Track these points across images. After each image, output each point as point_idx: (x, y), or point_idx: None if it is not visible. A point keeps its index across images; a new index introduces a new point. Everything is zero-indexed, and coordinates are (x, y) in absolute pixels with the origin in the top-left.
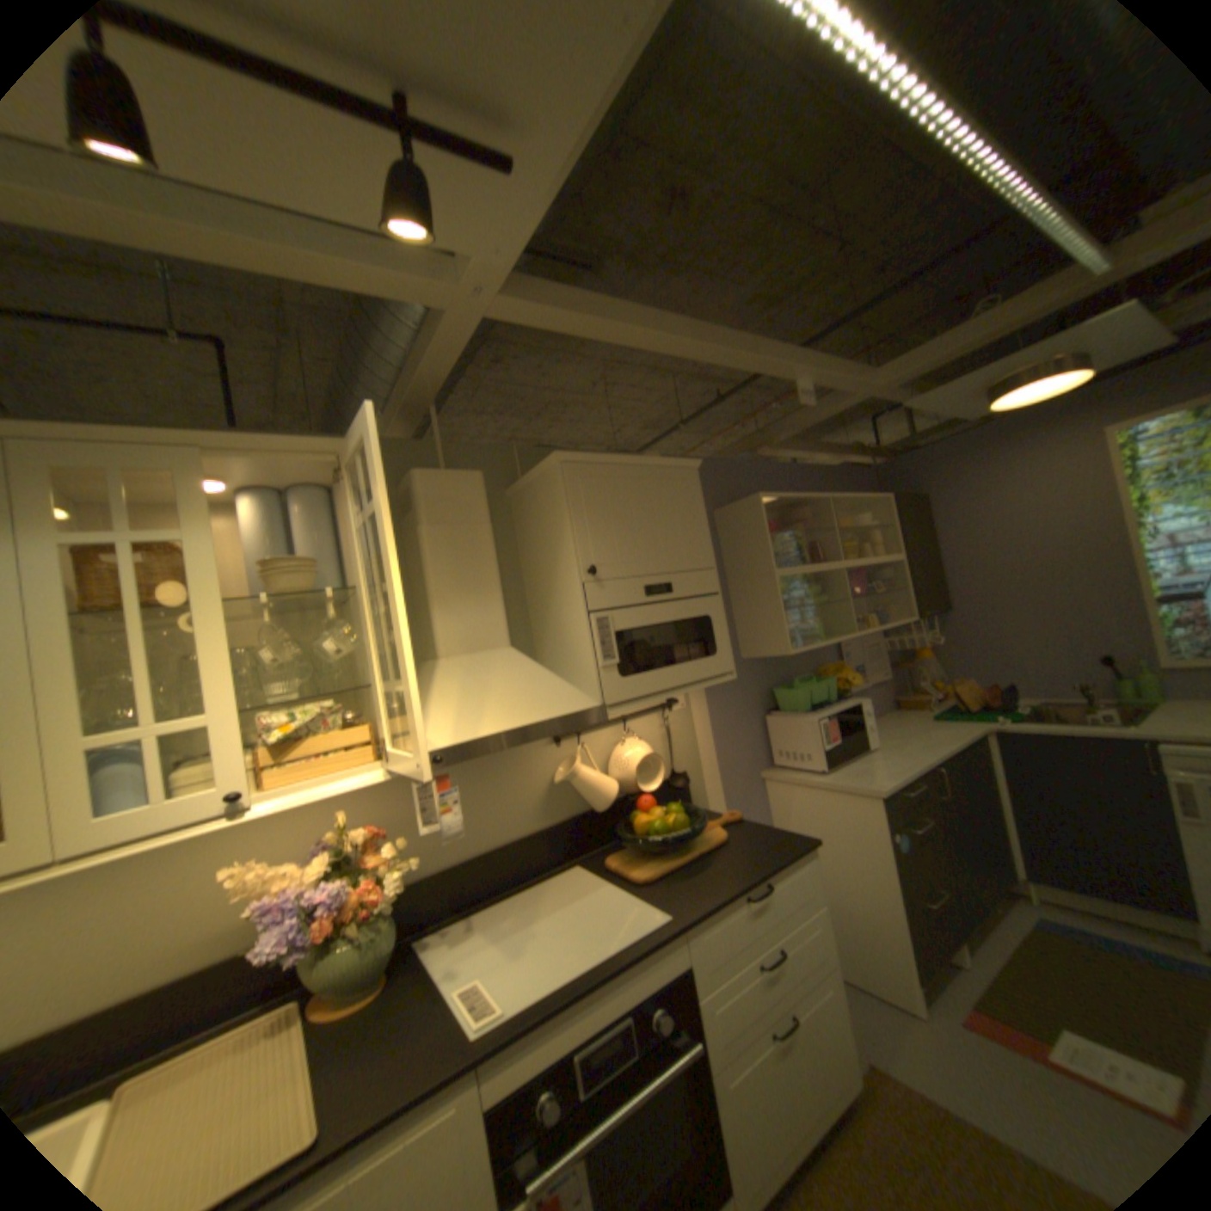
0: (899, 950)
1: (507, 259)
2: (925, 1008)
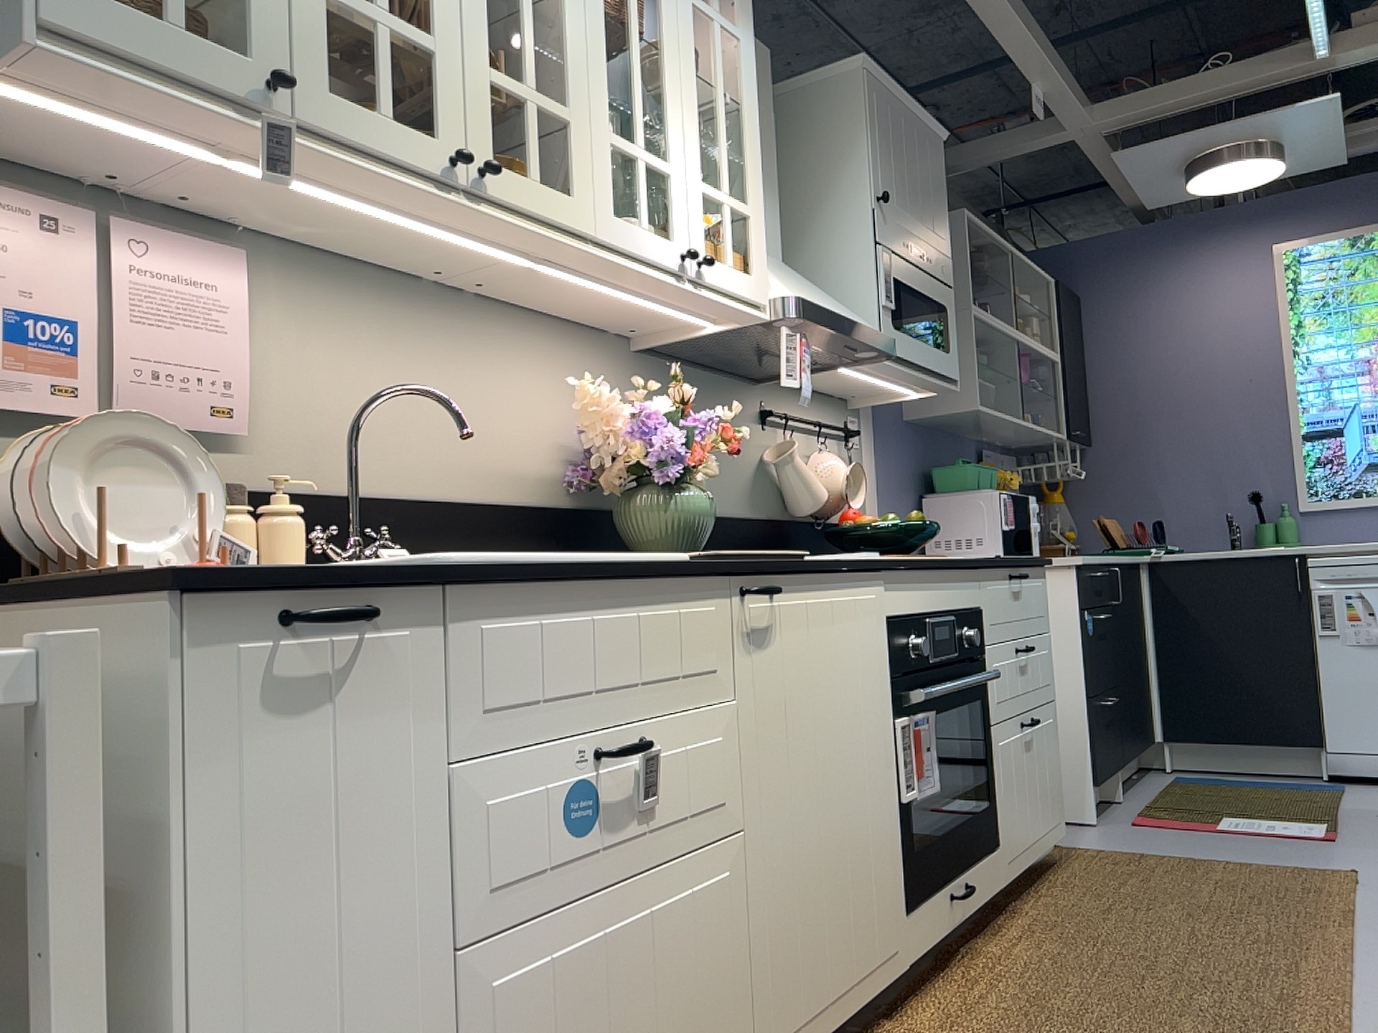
0: (1075, 745)
1: None
2: (1091, 819)
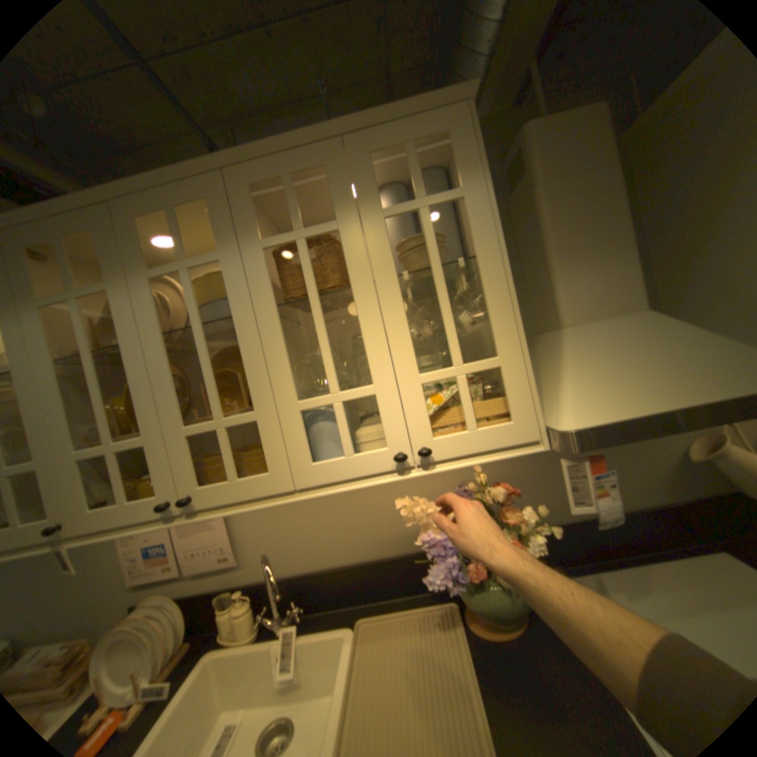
0: None
1: None
2: None
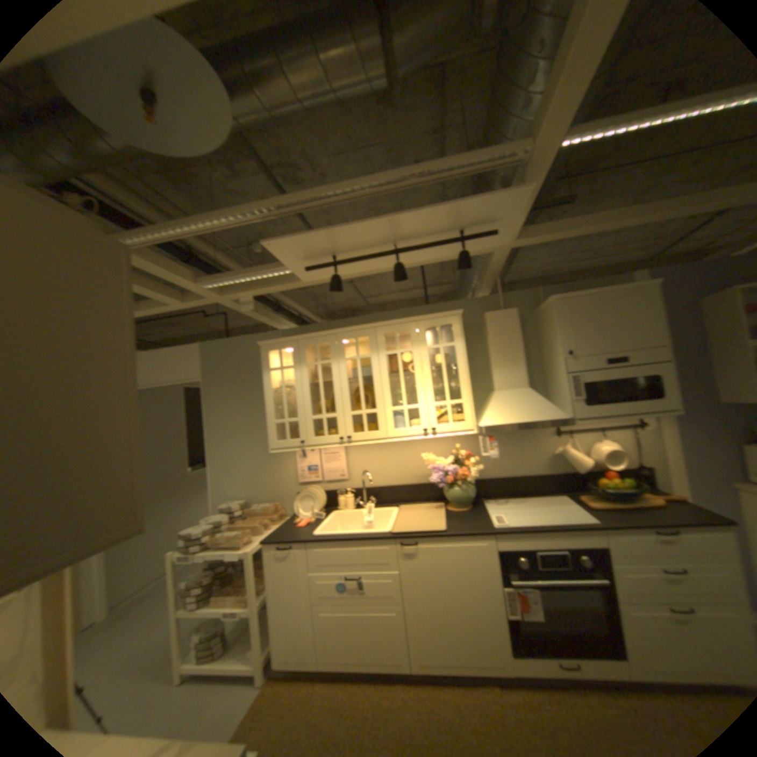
0: None
1: (515, 233)
2: None
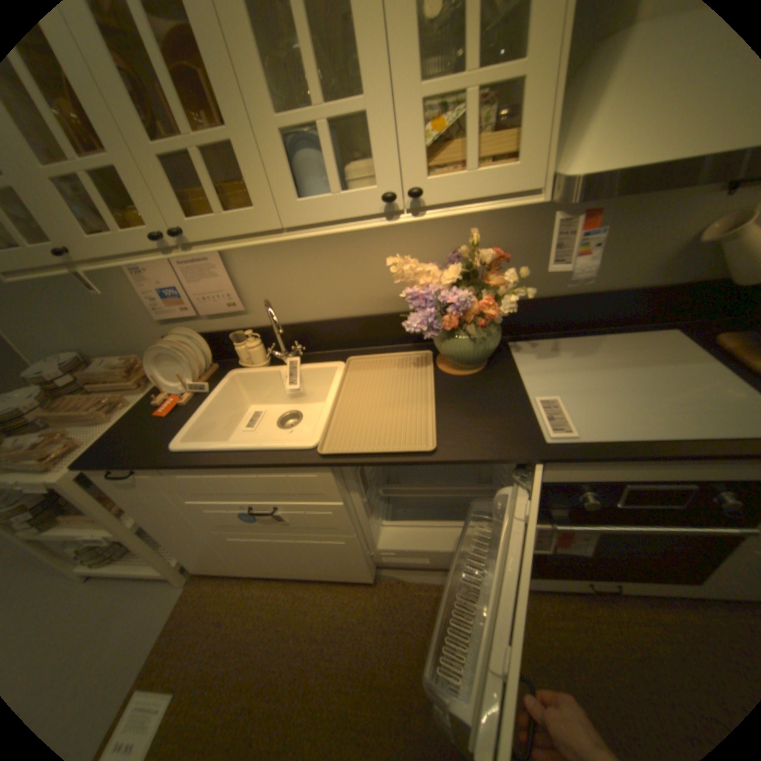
0: None
1: None
2: None
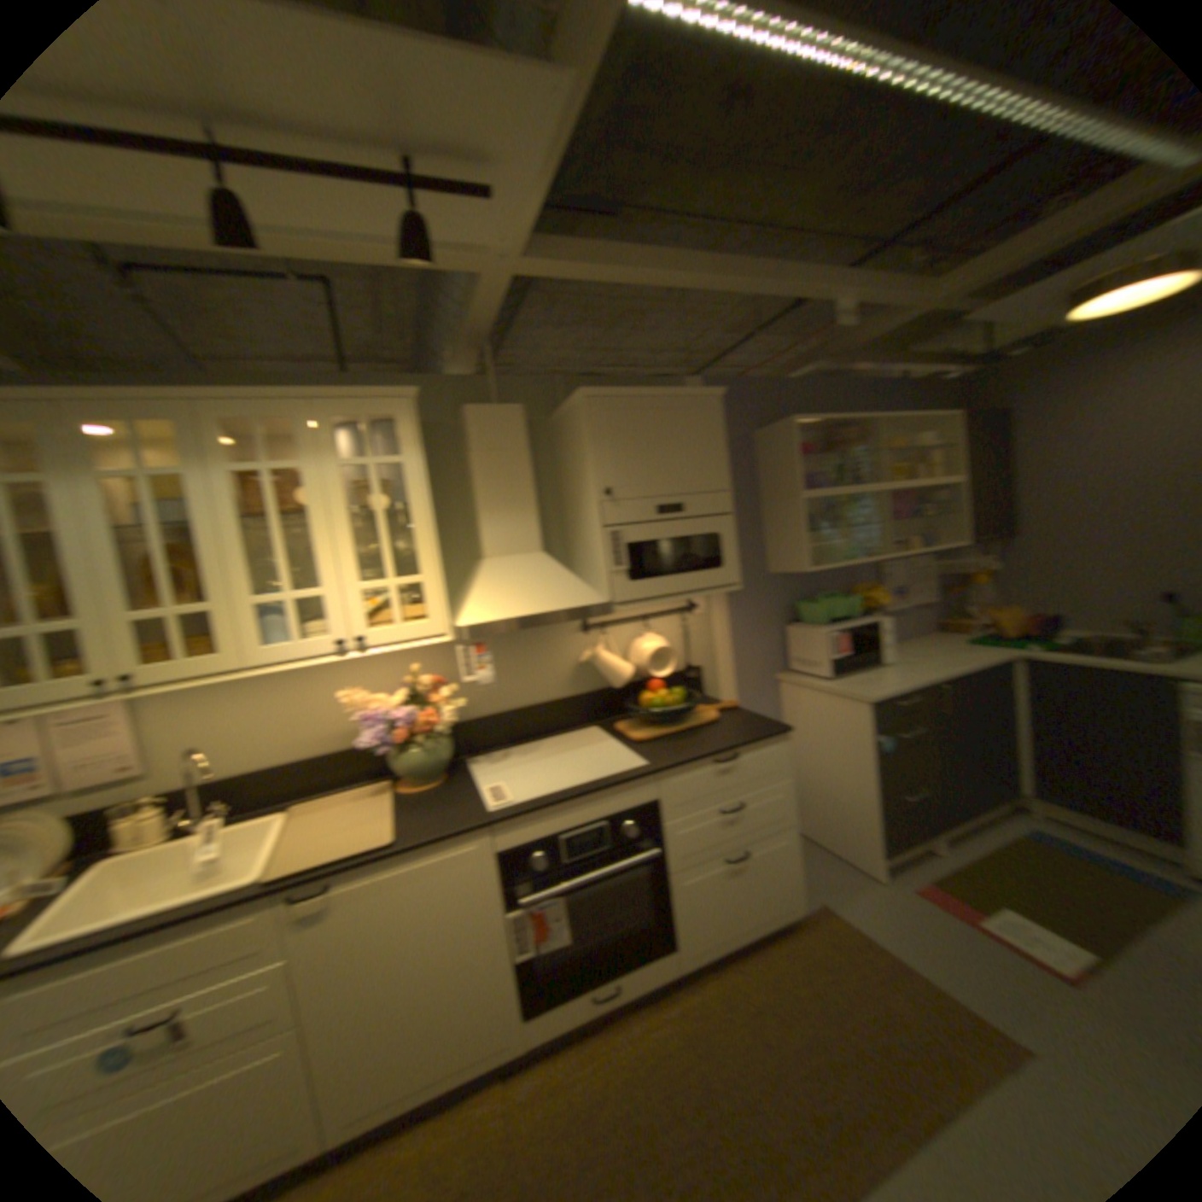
0: (875, 829)
1: (526, 234)
2: (893, 878)
